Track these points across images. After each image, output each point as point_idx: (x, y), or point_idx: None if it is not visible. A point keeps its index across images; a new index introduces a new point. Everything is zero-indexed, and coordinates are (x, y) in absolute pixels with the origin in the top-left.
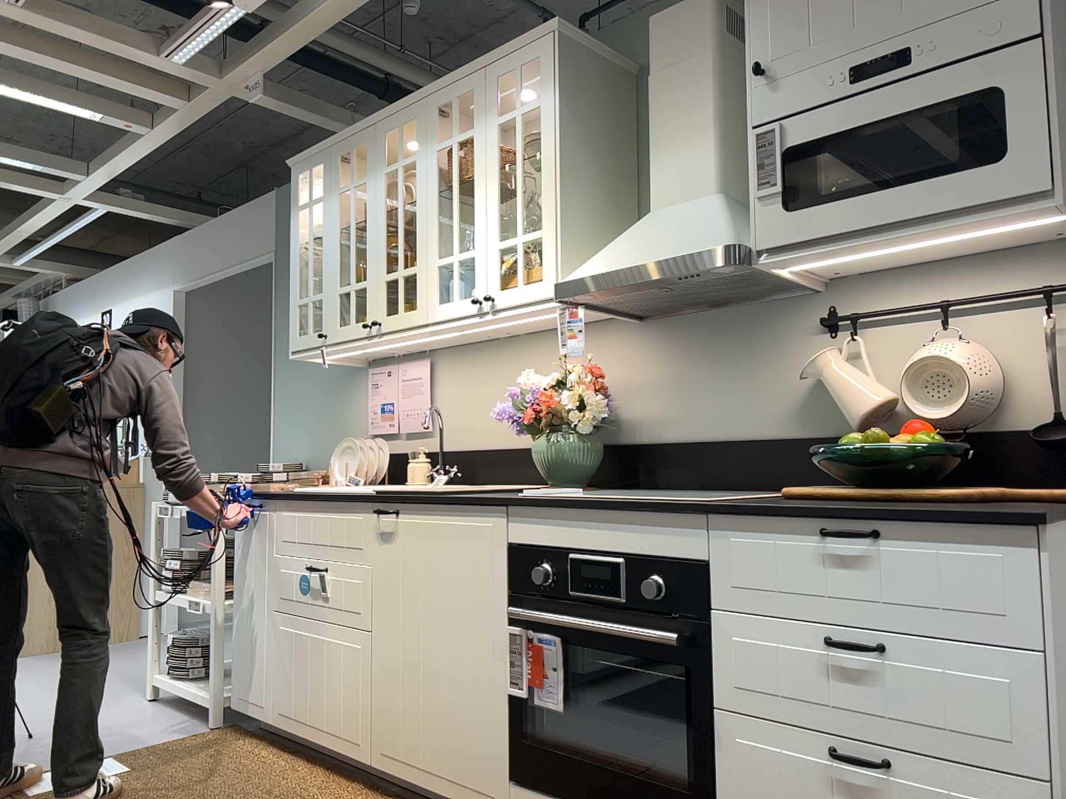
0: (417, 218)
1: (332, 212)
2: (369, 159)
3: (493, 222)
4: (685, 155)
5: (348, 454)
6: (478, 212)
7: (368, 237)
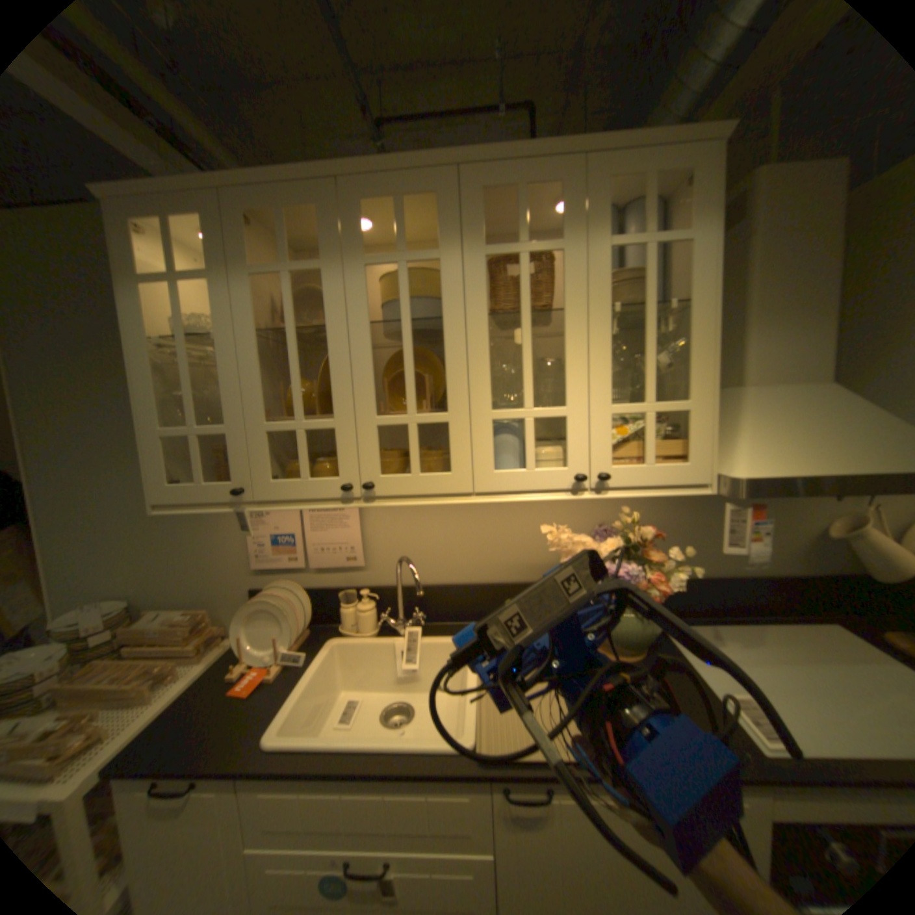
0: (448, 347)
1: (234, 300)
2: (324, 230)
3: (604, 378)
4: (803, 335)
5: (260, 617)
6: (574, 360)
7: (335, 354)
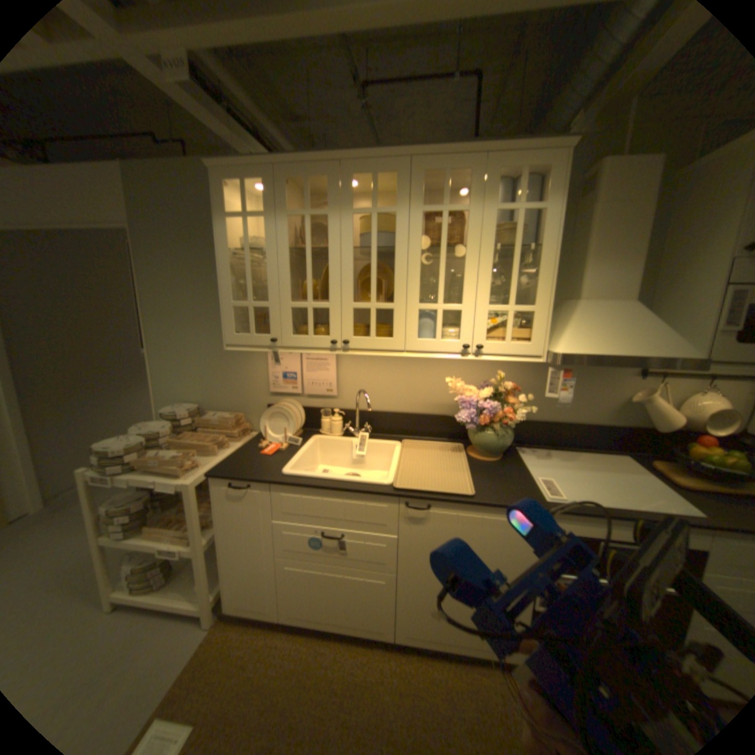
0: (396, 266)
1: (278, 231)
2: (331, 193)
3: (485, 290)
4: (621, 270)
5: (277, 417)
6: (469, 278)
7: (332, 266)
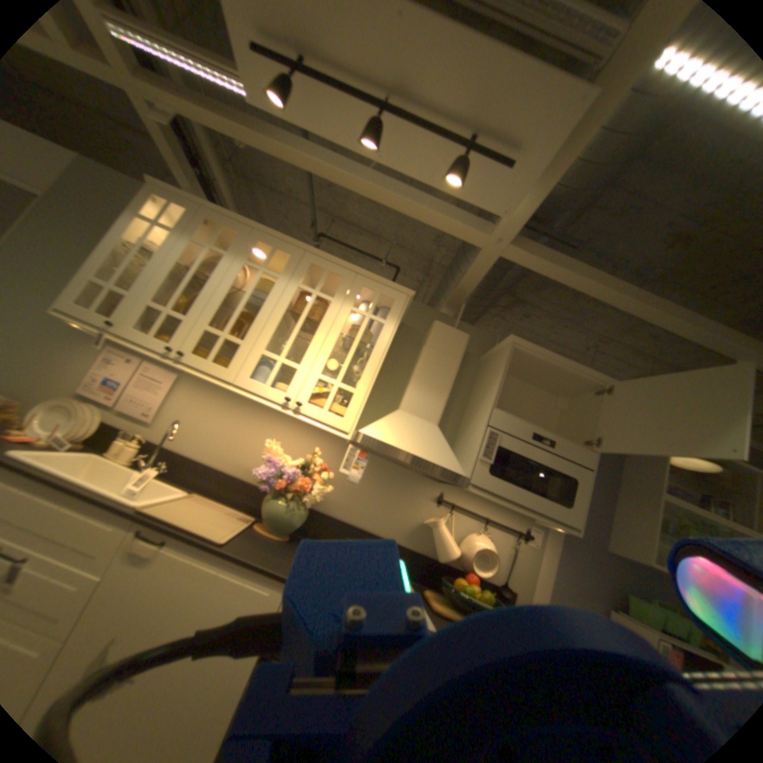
0: (259, 314)
1: (174, 248)
2: (234, 244)
3: (321, 361)
4: (429, 397)
5: (57, 414)
6: (312, 347)
7: (205, 291)
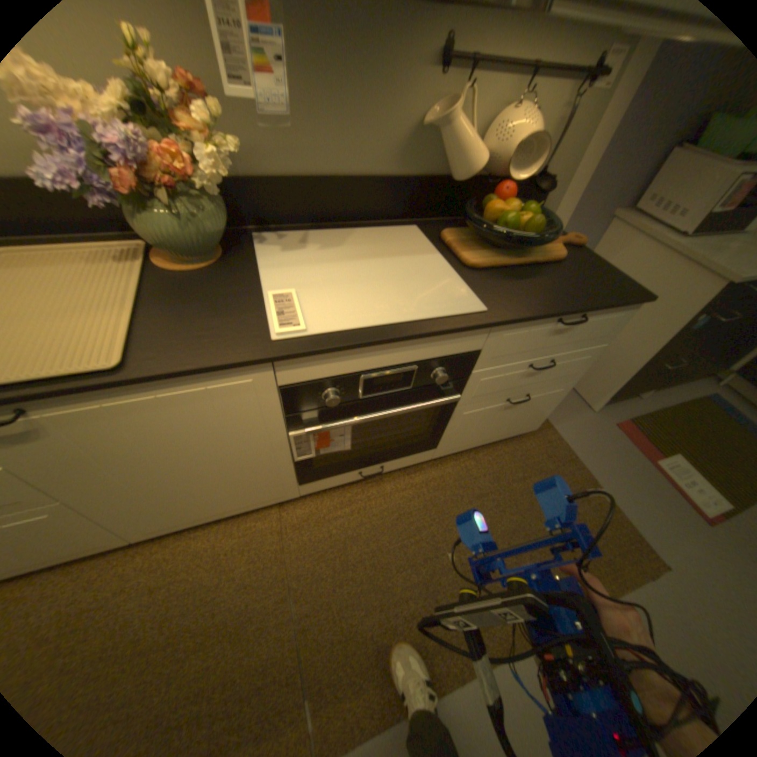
0: None
1: None
2: None
3: None
4: None
5: None
6: None
7: None
